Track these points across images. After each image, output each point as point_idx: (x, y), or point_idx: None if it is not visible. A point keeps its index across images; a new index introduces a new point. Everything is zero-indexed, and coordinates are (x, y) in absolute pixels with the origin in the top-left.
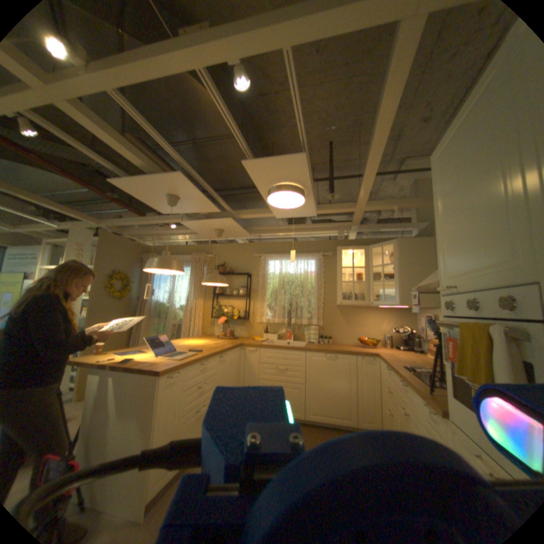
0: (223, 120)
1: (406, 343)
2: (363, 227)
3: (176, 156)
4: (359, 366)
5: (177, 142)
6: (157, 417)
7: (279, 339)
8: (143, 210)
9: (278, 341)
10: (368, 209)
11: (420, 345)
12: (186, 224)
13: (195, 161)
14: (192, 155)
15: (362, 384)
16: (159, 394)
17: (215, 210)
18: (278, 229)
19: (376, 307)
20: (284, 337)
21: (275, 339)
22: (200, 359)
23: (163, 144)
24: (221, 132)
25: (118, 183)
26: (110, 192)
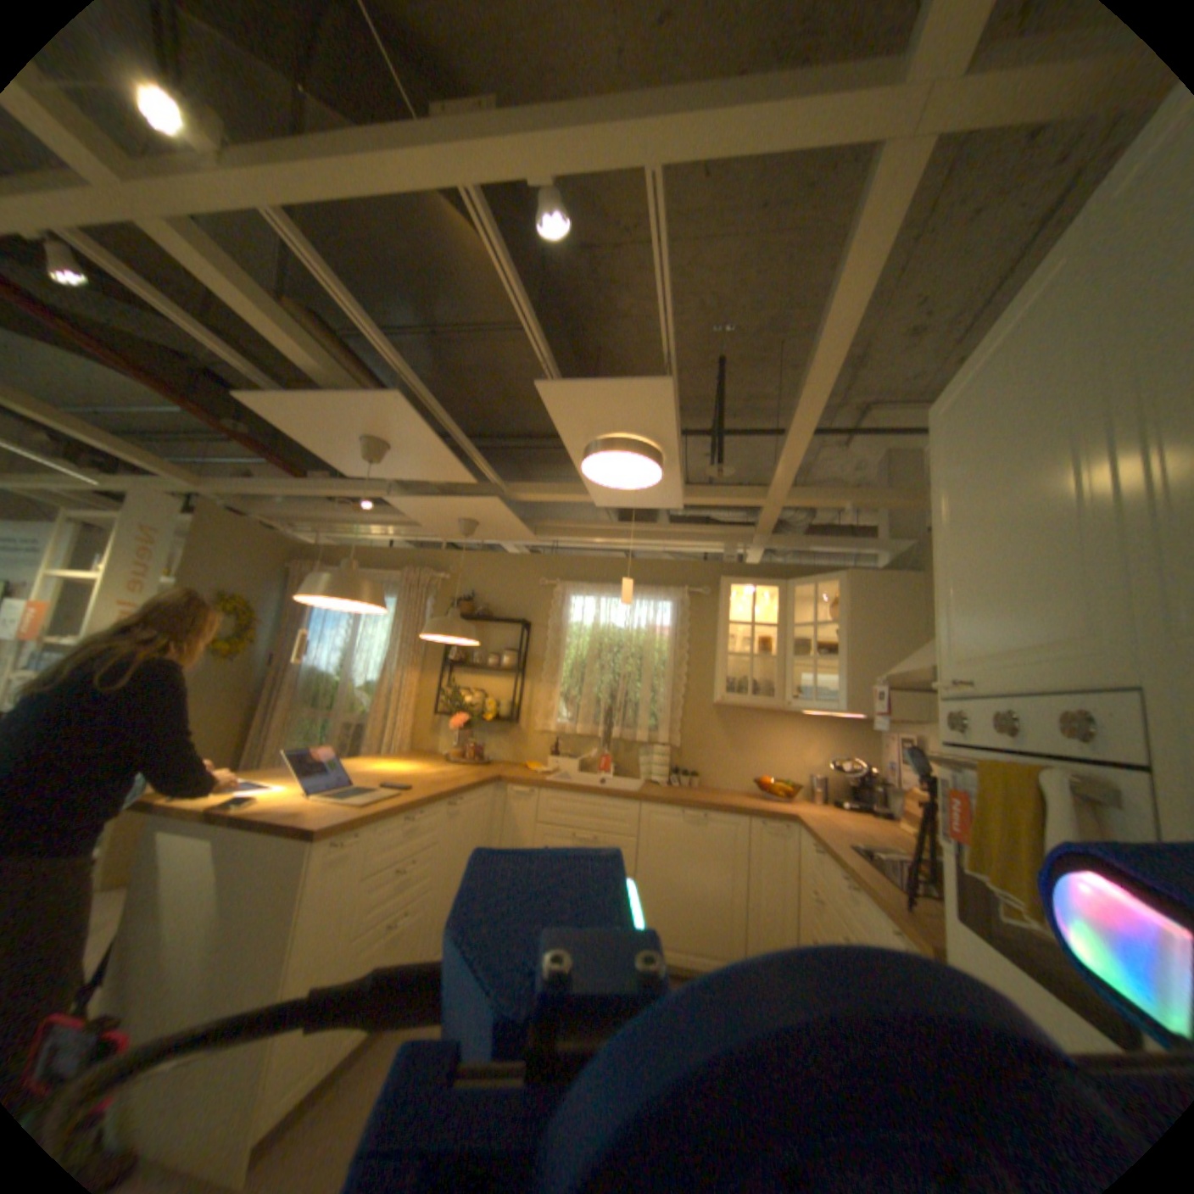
0: (501, 294)
1: (856, 795)
2: (778, 539)
3: (393, 360)
4: (756, 841)
5: (396, 328)
6: (300, 937)
7: (583, 772)
8: (300, 465)
9: (581, 777)
10: (792, 505)
11: (885, 801)
12: (397, 503)
13: (431, 371)
14: (426, 358)
15: (759, 882)
16: (310, 884)
17: (467, 480)
18: (597, 530)
19: (796, 712)
20: (595, 768)
21: (575, 772)
22: (407, 807)
23: (367, 332)
24: (495, 318)
25: (257, 405)
26: (231, 420)
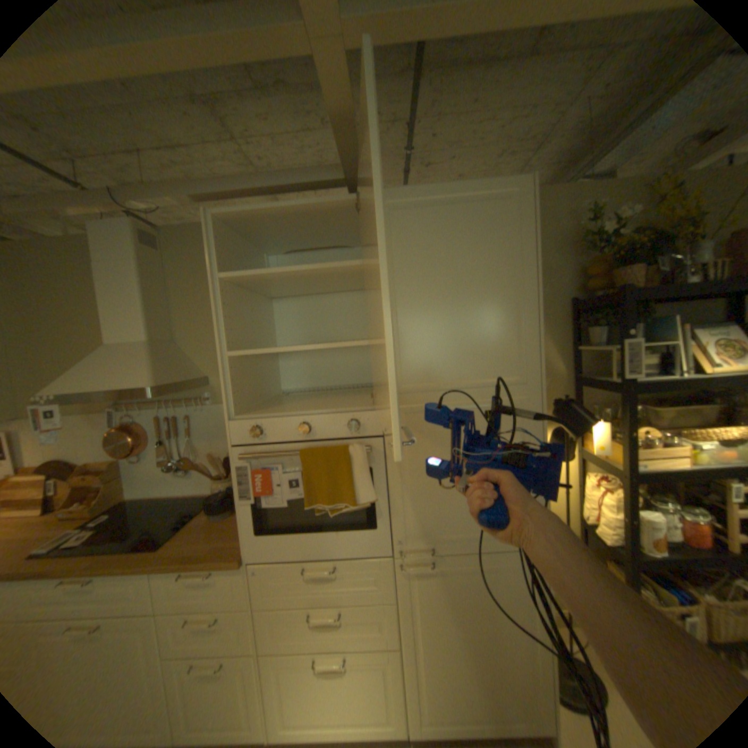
0: None
1: None
2: None
3: None
4: None
5: None
6: None
7: None
8: None
9: None
10: None
11: None
12: None
13: None
14: None
15: None
16: None
17: None
18: None
19: None
20: None
21: None
22: None
23: None
24: None
25: None
26: None
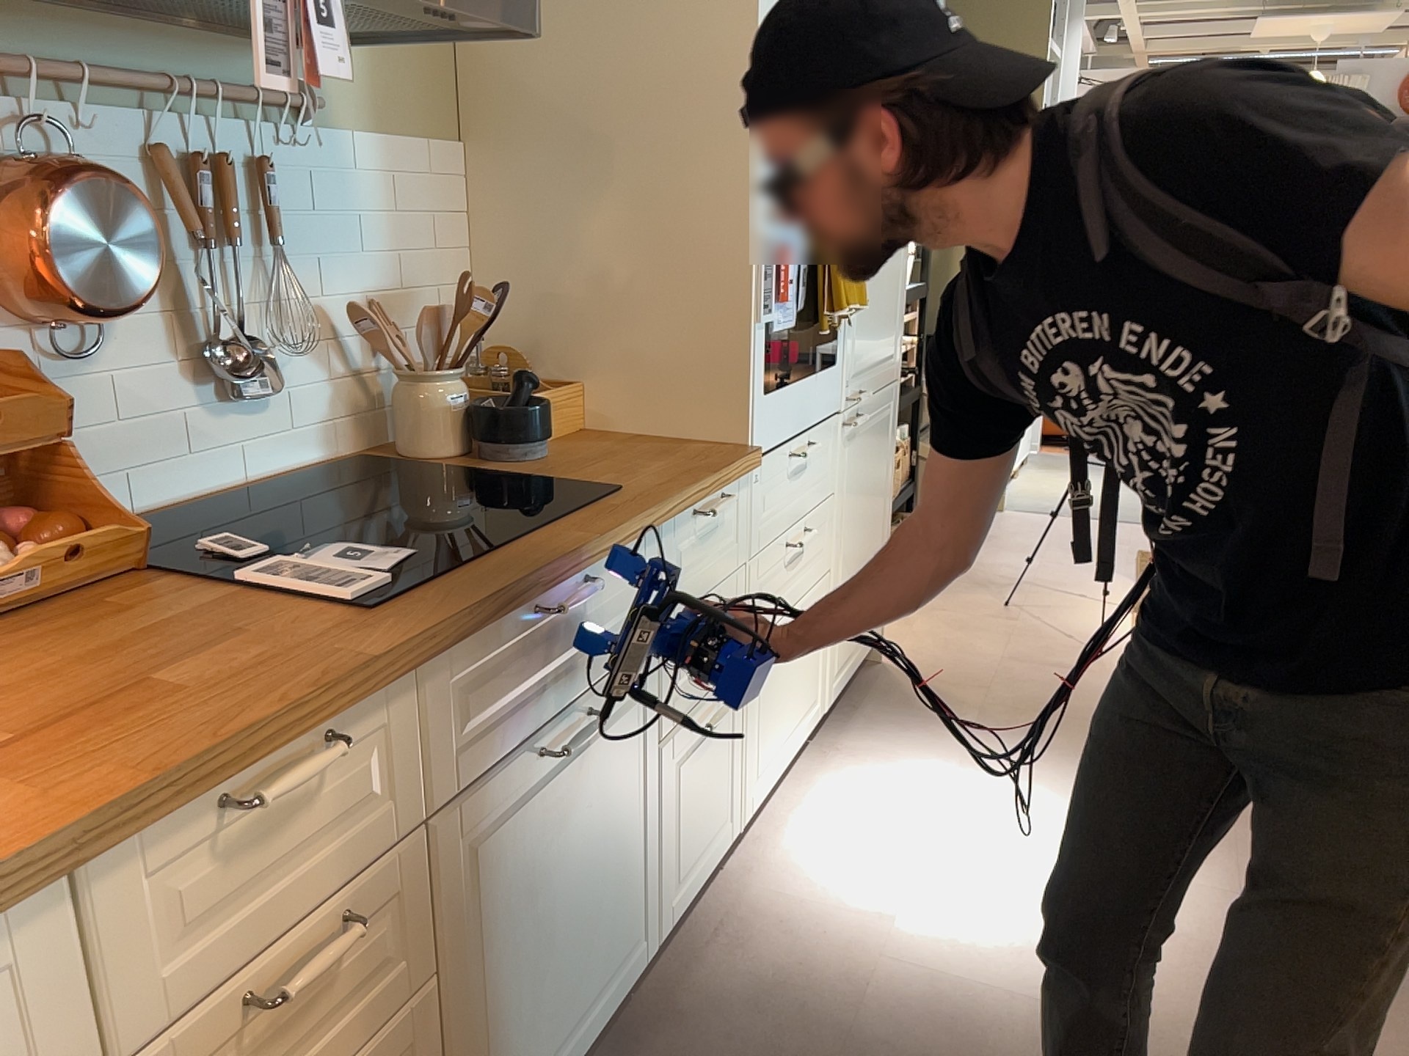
0: None
1: None
2: None
3: None
4: None
5: None
6: None
7: None
8: None
9: None
10: None
11: None
12: None
13: None
14: None
15: None
16: None
17: None
18: None
19: None
20: None
21: None
22: None
23: None
24: None
25: None
26: None
